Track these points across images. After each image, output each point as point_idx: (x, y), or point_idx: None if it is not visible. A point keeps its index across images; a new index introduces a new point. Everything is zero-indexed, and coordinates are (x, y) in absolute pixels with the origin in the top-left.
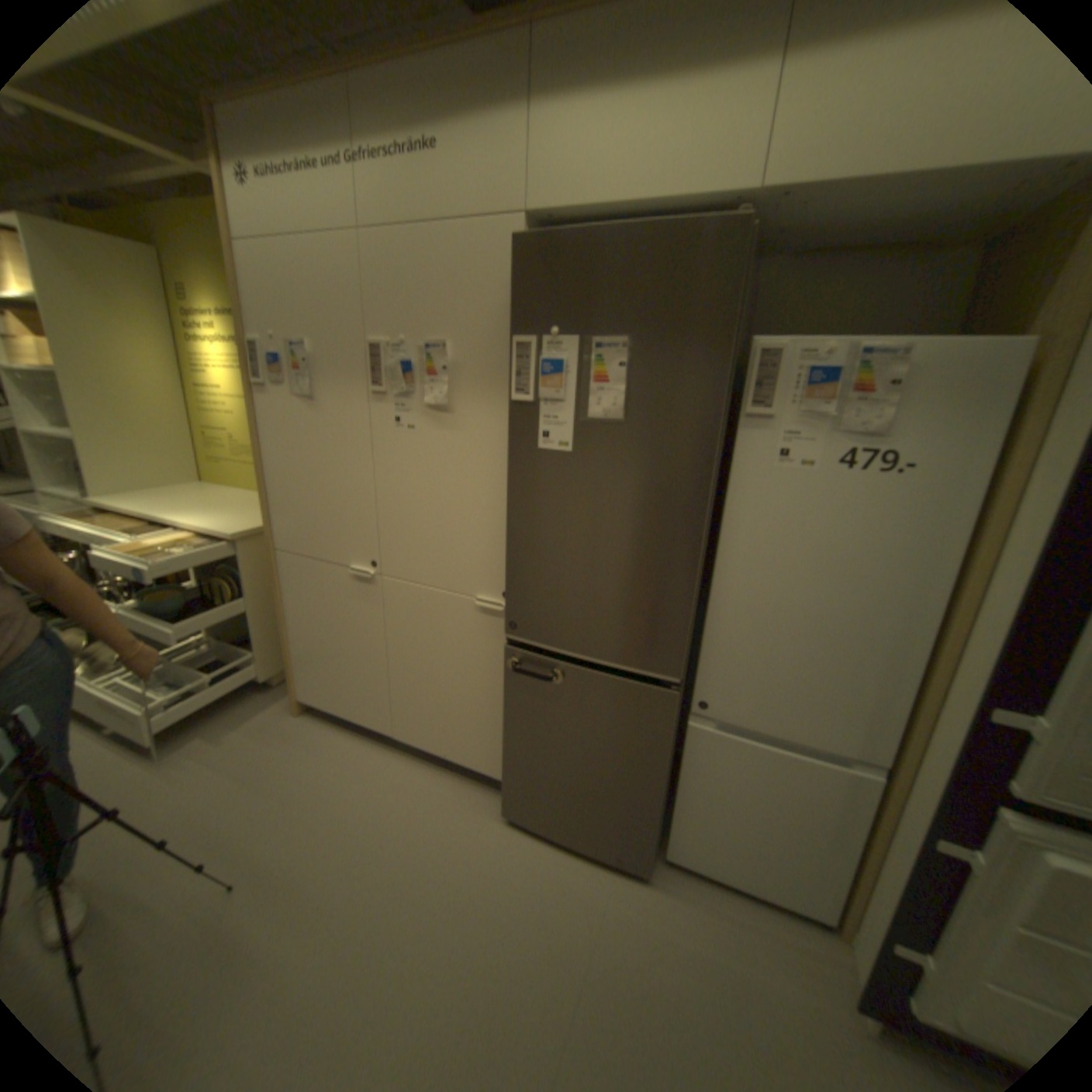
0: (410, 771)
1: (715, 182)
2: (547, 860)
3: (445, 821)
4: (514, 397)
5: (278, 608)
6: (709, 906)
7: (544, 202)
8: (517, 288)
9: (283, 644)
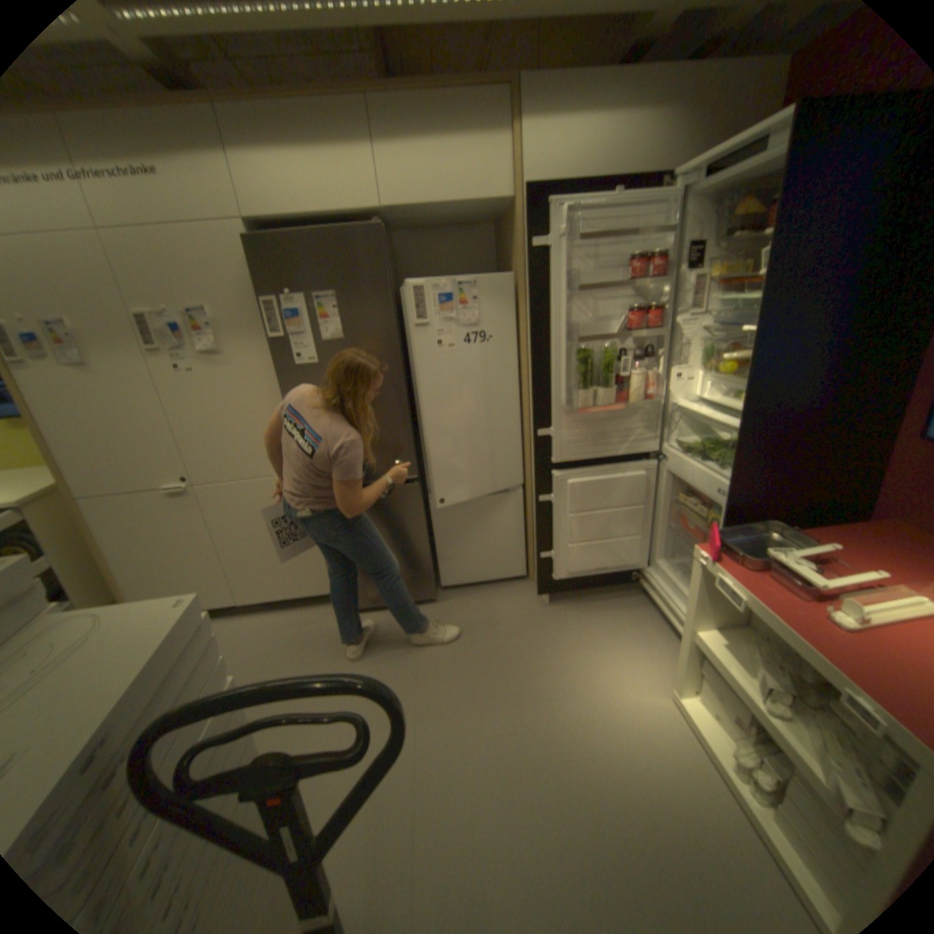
0: (259, 620)
1: (355, 204)
2: (375, 618)
3: (300, 631)
4: (266, 336)
5: (90, 548)
6: (468, 596)
7: (253, 212)
8: (249, 267)
9: (105, 577)
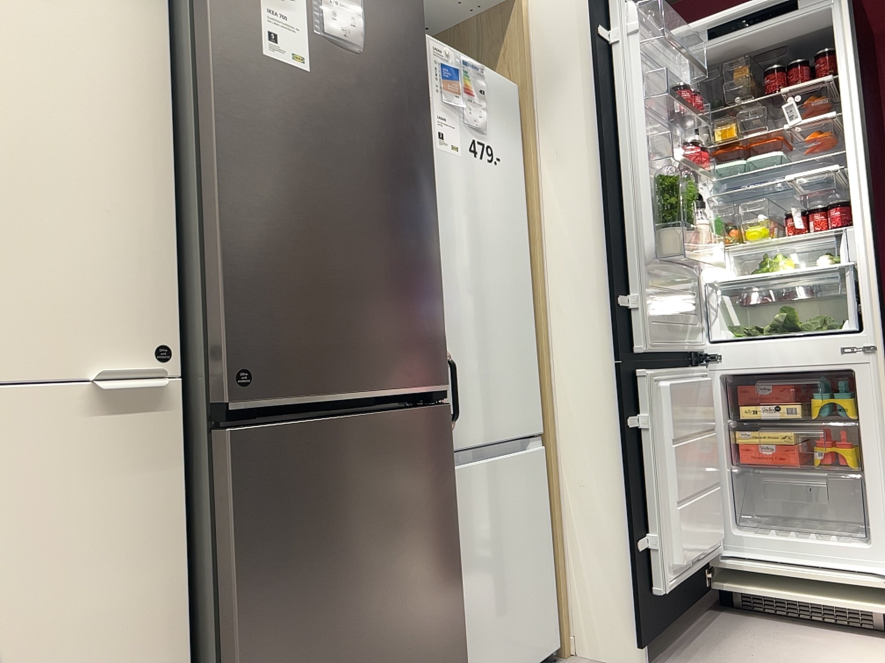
0: None
1: None
2: None
3: None
4: None
5: None
6: None
7: None
8: None
9: None
